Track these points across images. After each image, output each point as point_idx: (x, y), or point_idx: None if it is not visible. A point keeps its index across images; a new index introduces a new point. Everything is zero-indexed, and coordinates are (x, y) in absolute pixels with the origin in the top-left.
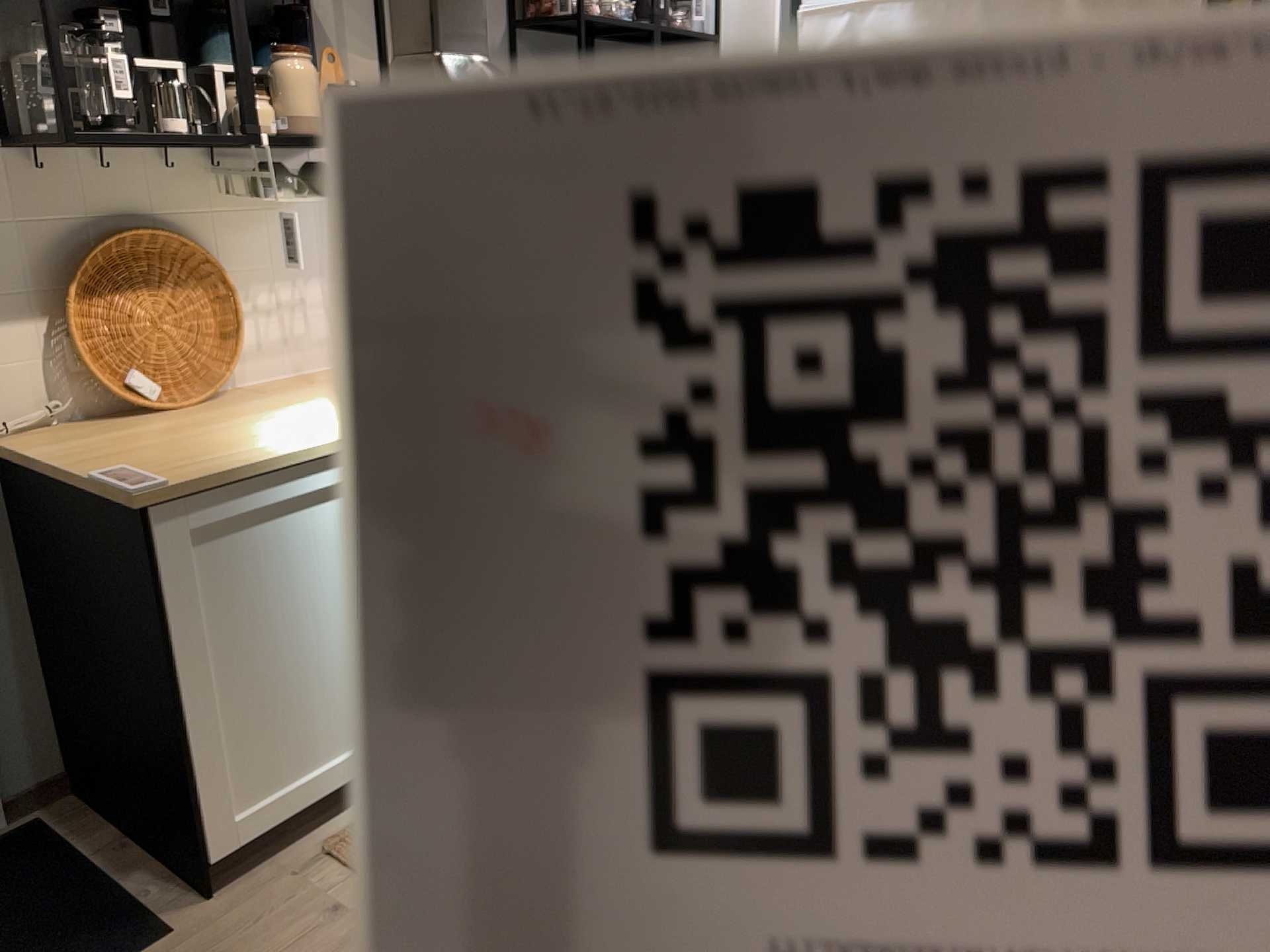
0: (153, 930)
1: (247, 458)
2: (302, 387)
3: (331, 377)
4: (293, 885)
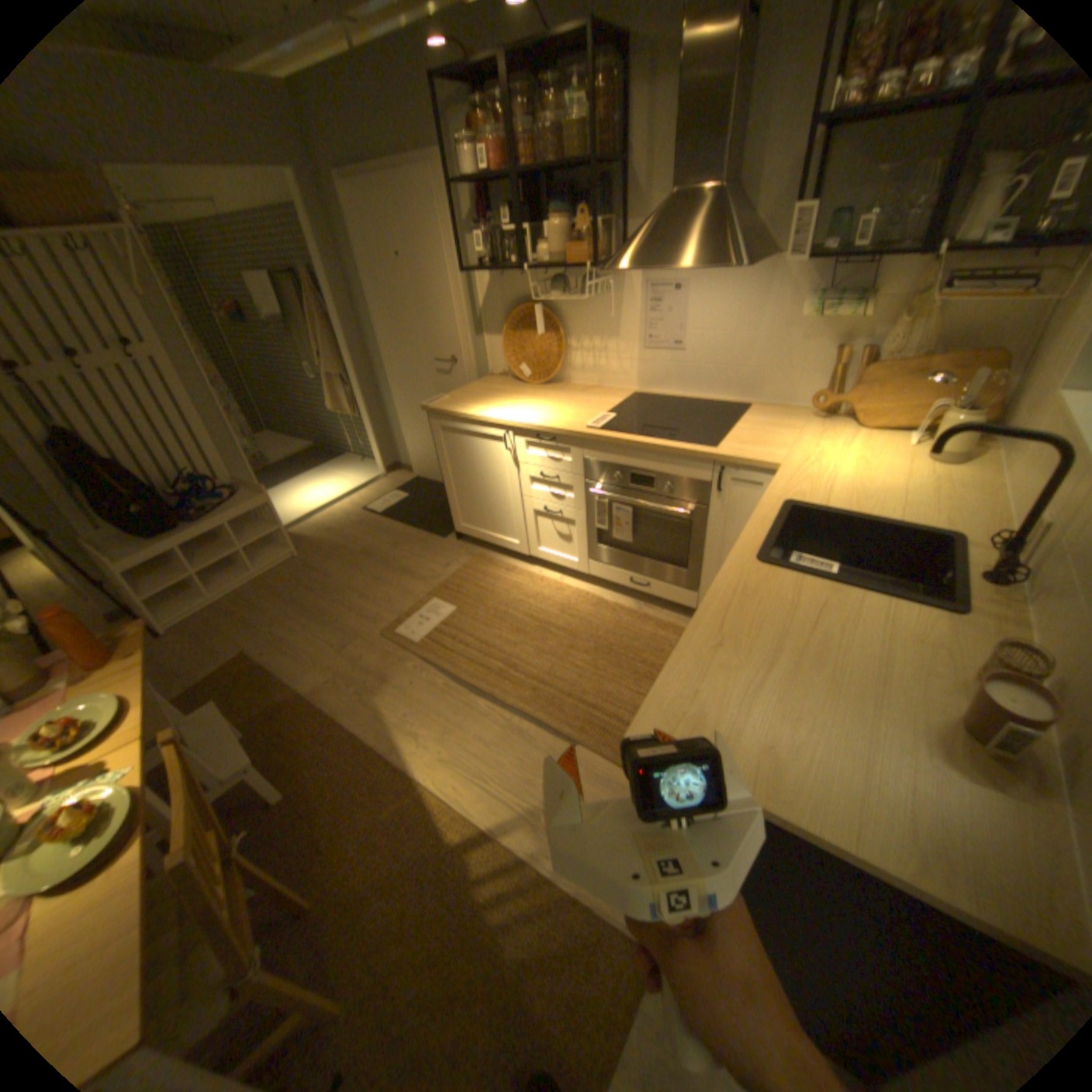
0: (444, 534)
1: (457, 409)
2: (575, 391)
3: (600, 390)
4: (460, 553)
